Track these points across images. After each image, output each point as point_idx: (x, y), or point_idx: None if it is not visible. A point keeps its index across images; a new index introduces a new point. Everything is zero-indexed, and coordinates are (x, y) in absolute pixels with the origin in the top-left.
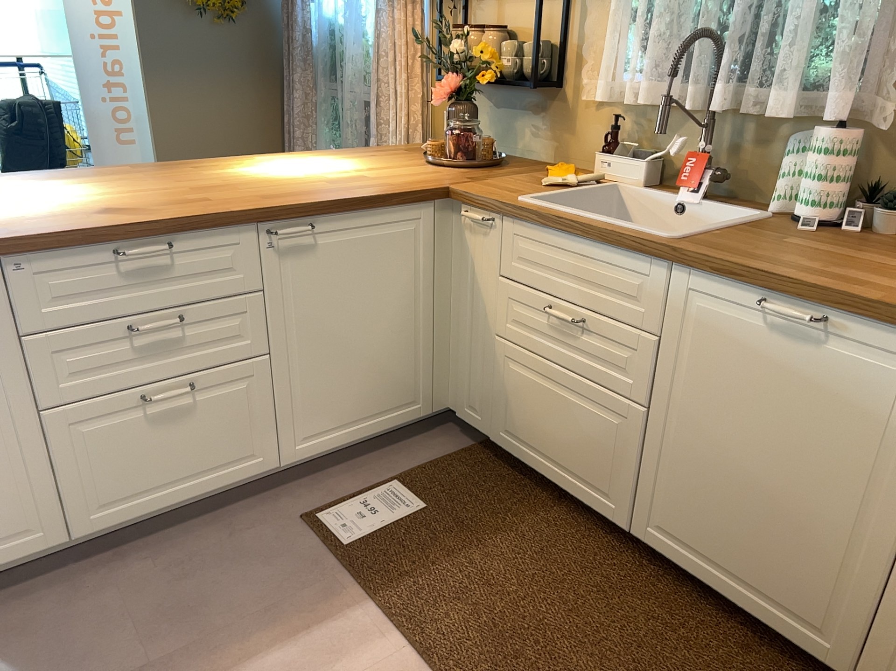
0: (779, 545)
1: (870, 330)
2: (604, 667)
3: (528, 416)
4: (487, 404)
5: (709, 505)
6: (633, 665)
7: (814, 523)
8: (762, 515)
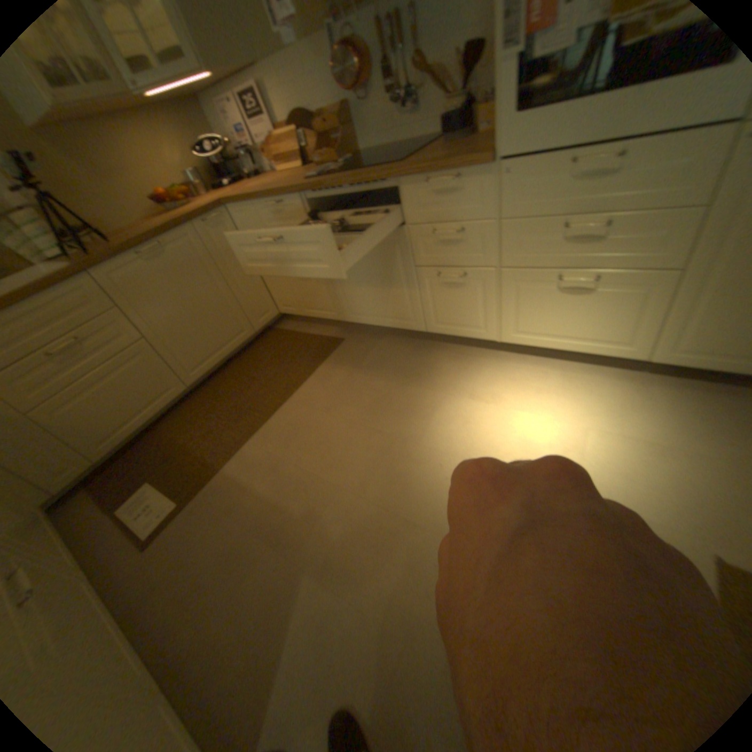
0: (215, 322)
1: (167, 234)
2: (250, 386)
3: (98, 418)
4: (66, 453)
5: (192, 338)
6: (249, 380)
7: (213, 304)
8: (204, 320)
